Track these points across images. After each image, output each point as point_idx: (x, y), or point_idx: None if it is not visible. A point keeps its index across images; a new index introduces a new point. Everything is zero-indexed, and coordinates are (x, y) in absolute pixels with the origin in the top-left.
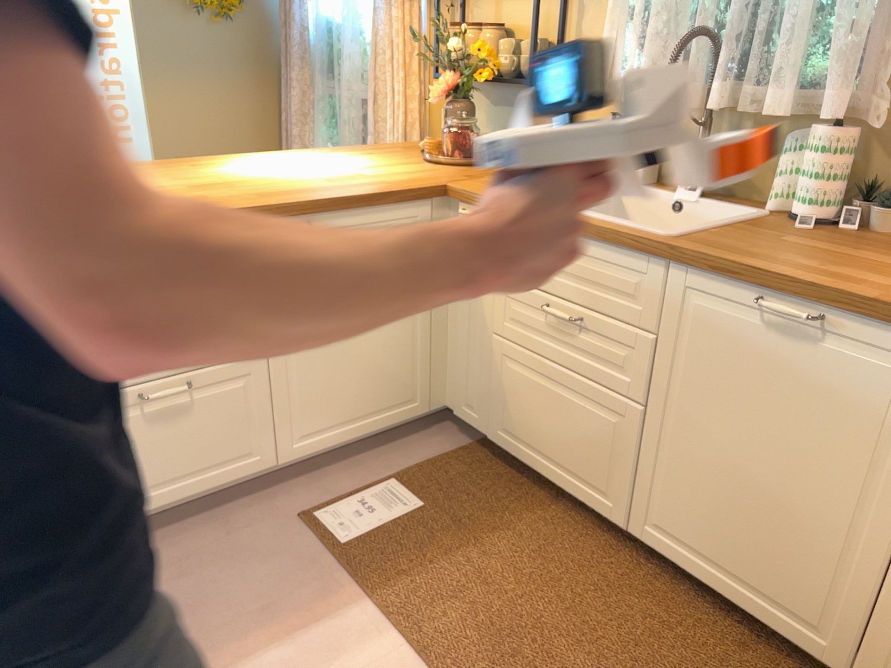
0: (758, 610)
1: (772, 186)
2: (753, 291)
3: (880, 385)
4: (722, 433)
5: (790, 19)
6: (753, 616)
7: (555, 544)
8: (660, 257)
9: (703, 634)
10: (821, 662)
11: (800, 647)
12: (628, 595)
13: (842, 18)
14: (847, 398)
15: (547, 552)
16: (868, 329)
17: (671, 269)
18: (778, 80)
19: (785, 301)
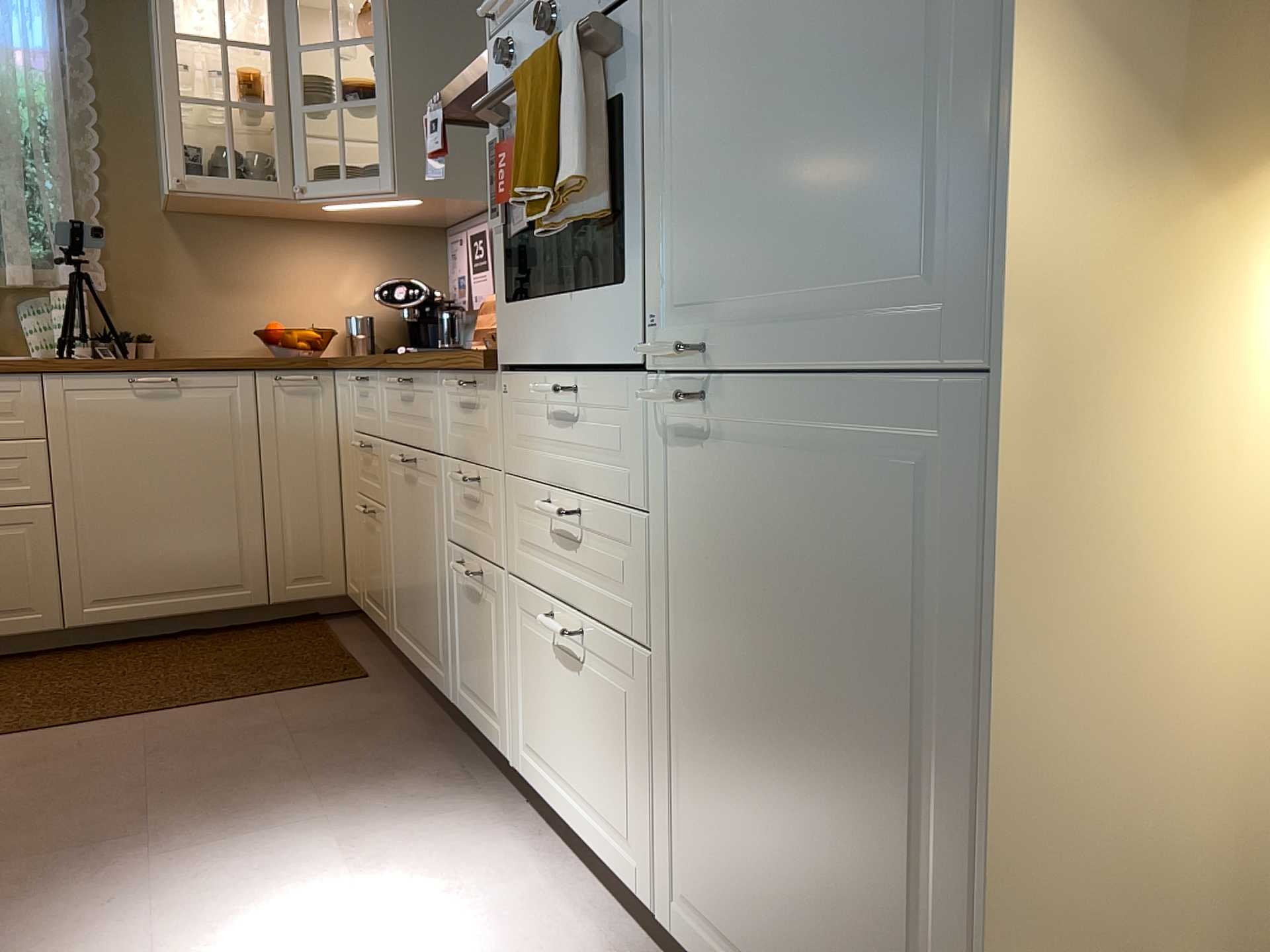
0: (199, 604)
1: (28, 342)
2: (121, 376)
3: (220, 406)
4: (129, 489)
5: (7, 214)
6: (197, 612)
7: (5, 677)
8: (34, 372)
9: (173, 648)
10: (249, 606)
11: (234, 608)
12: (103, 661)
13: (49, 216)
14: (205, 422)
15: (8, 681)
16: (202, 377)
17: (43, 381)
18: (12, 258)
19: (147, 376)
